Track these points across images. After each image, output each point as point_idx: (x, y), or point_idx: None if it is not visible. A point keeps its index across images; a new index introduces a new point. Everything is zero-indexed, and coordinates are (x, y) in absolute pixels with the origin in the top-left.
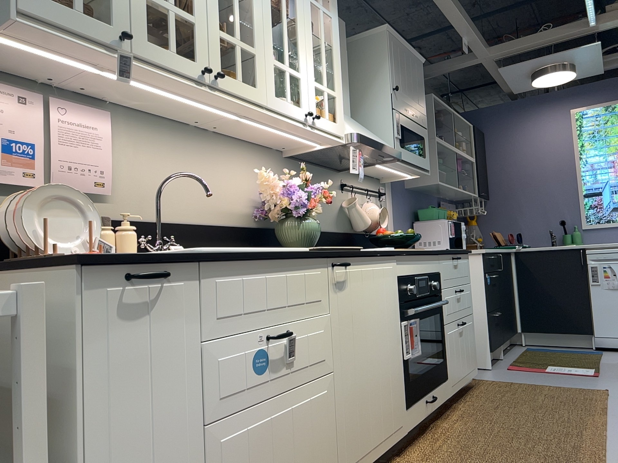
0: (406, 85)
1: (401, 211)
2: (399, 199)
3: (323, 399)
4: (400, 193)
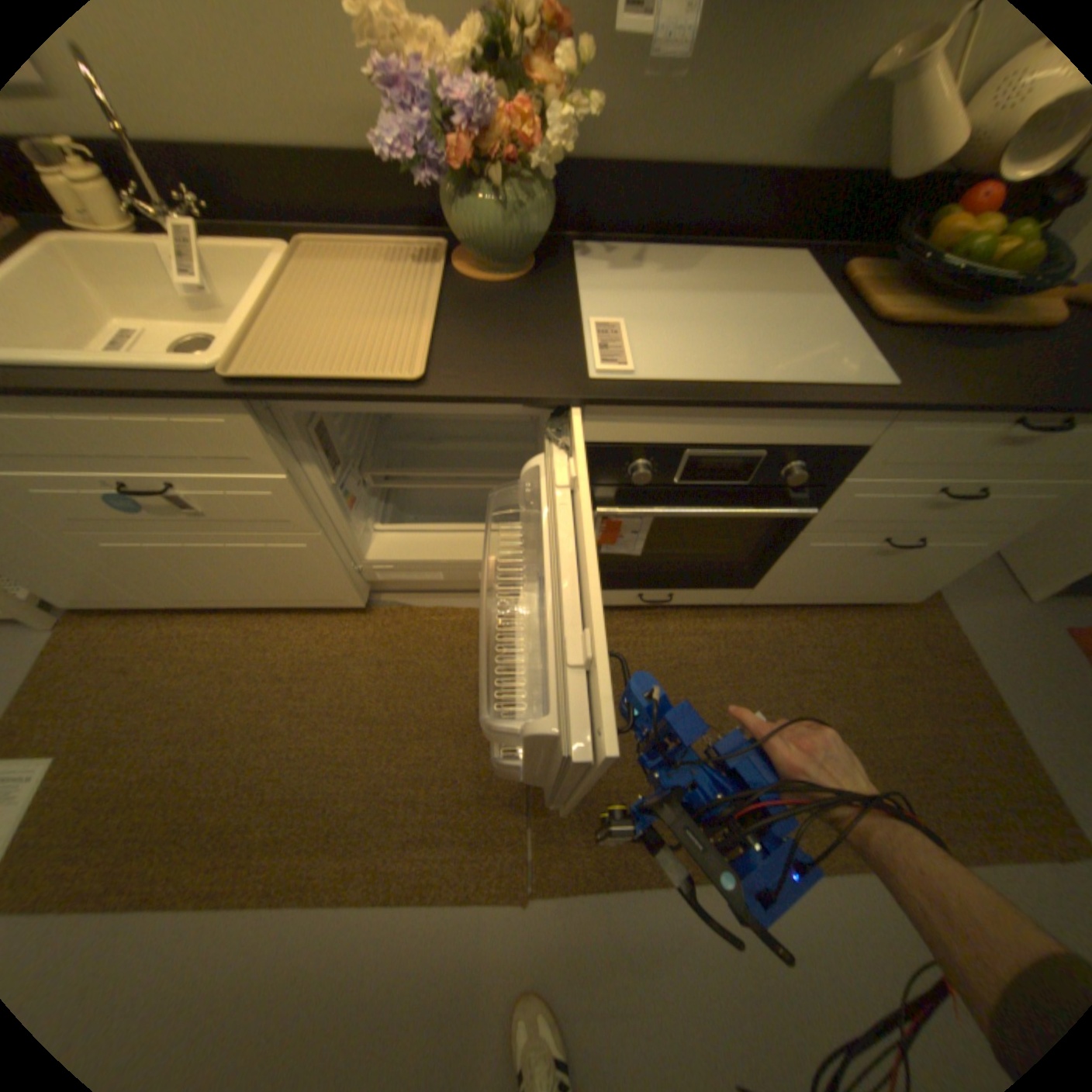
0: None
1: None
2: None
3: (303, 551)
4: None
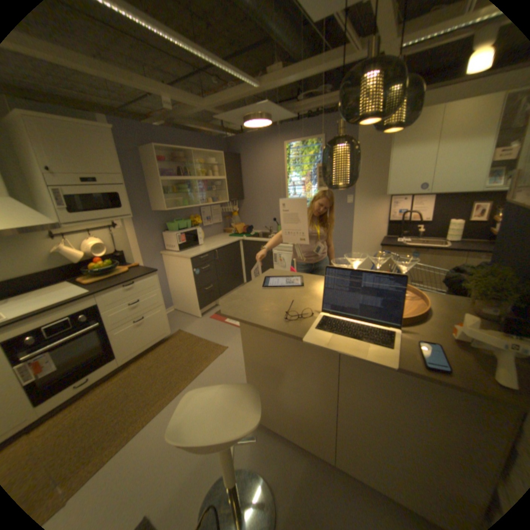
0: (75, 158)
1: (146, 229)
2: (141, 221)
3: None
4: (143, 217)
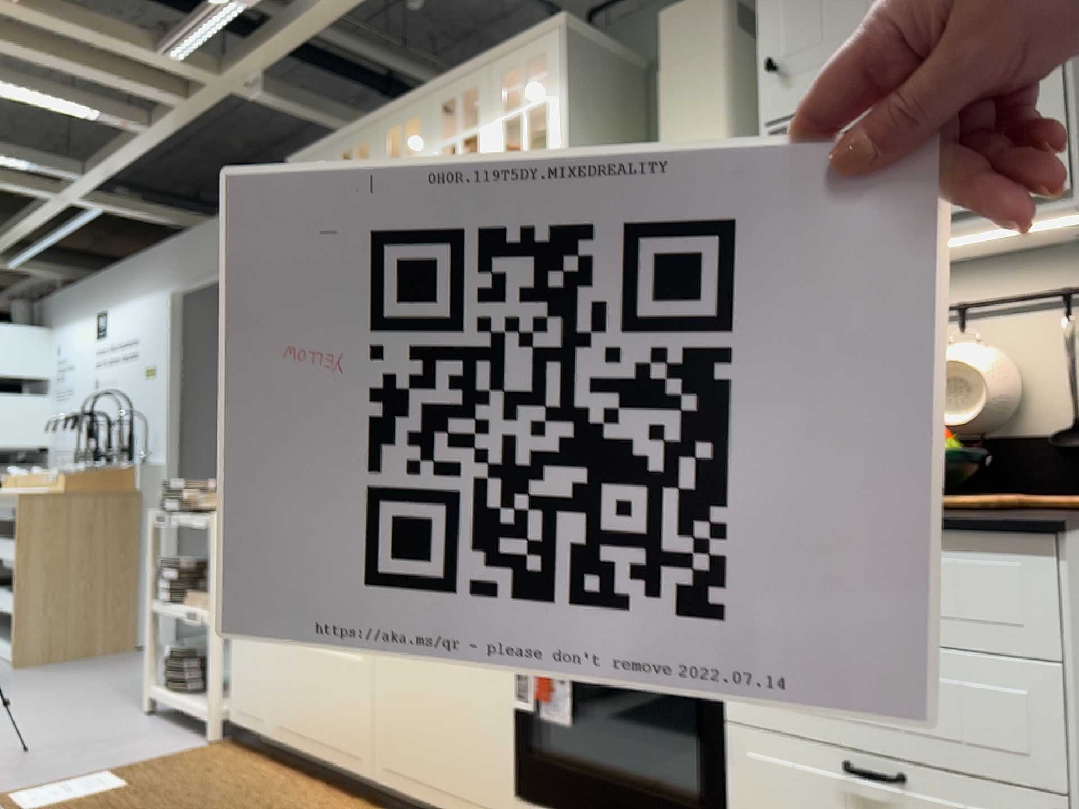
0: None
1: None
2: None
3: (357, 665)
4: None
